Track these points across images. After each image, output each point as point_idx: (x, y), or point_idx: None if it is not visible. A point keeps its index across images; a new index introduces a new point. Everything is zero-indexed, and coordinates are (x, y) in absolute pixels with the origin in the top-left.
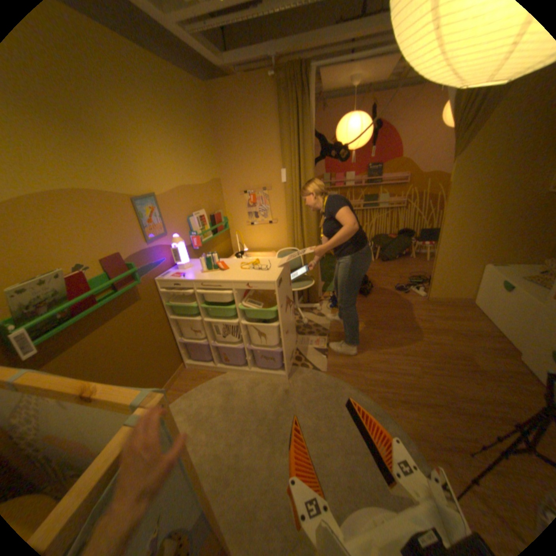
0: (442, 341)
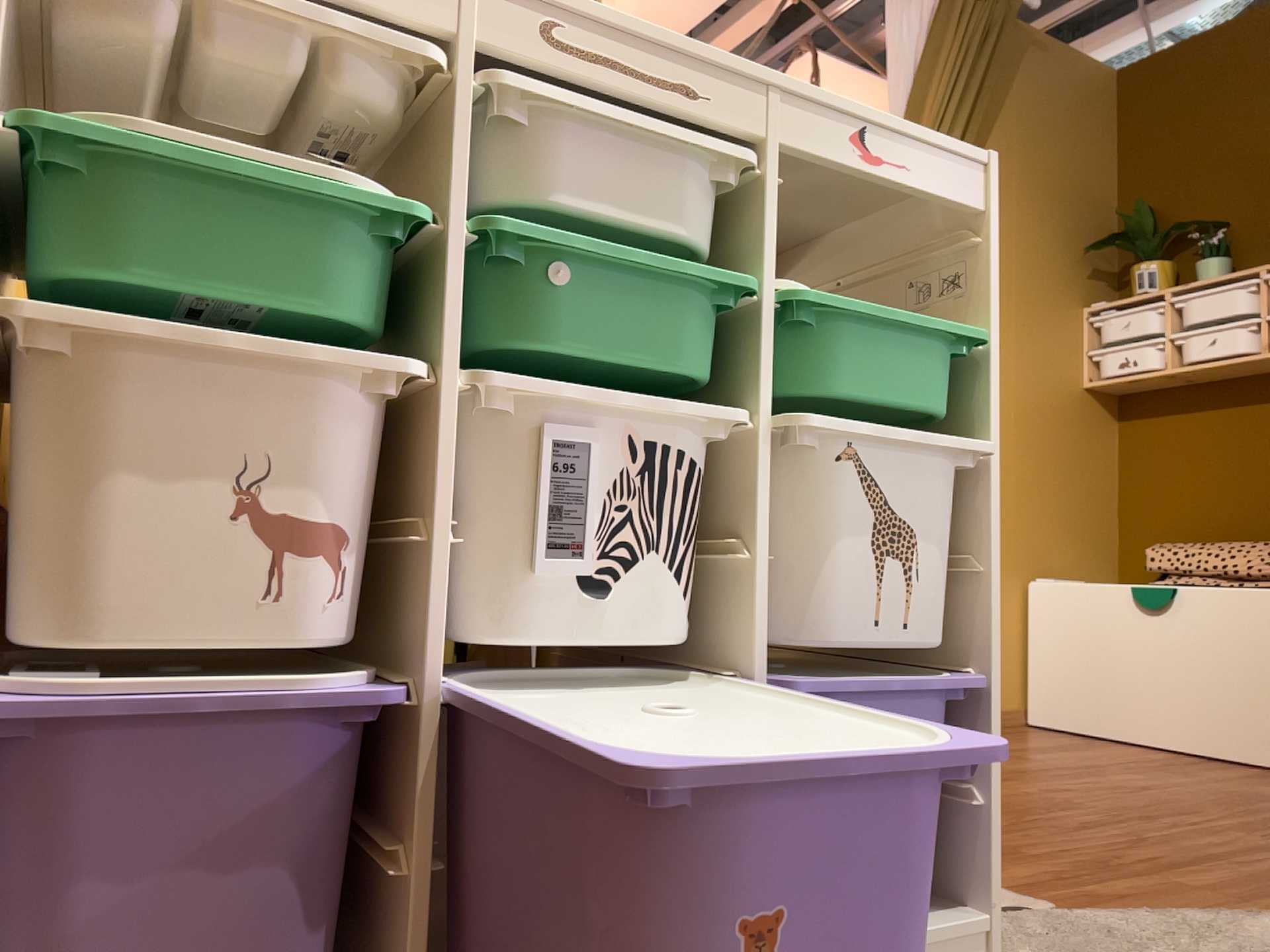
0: (1130, 778)
